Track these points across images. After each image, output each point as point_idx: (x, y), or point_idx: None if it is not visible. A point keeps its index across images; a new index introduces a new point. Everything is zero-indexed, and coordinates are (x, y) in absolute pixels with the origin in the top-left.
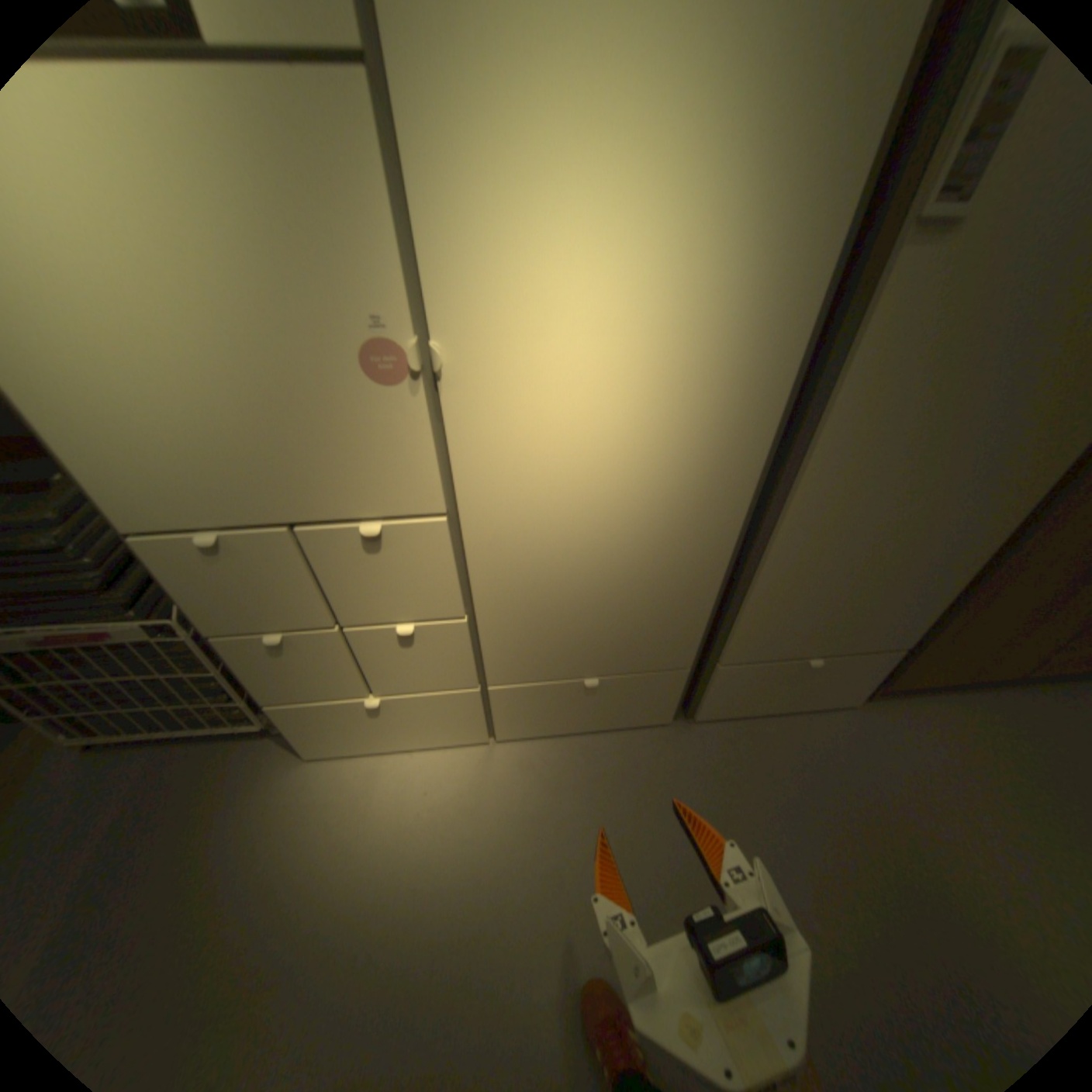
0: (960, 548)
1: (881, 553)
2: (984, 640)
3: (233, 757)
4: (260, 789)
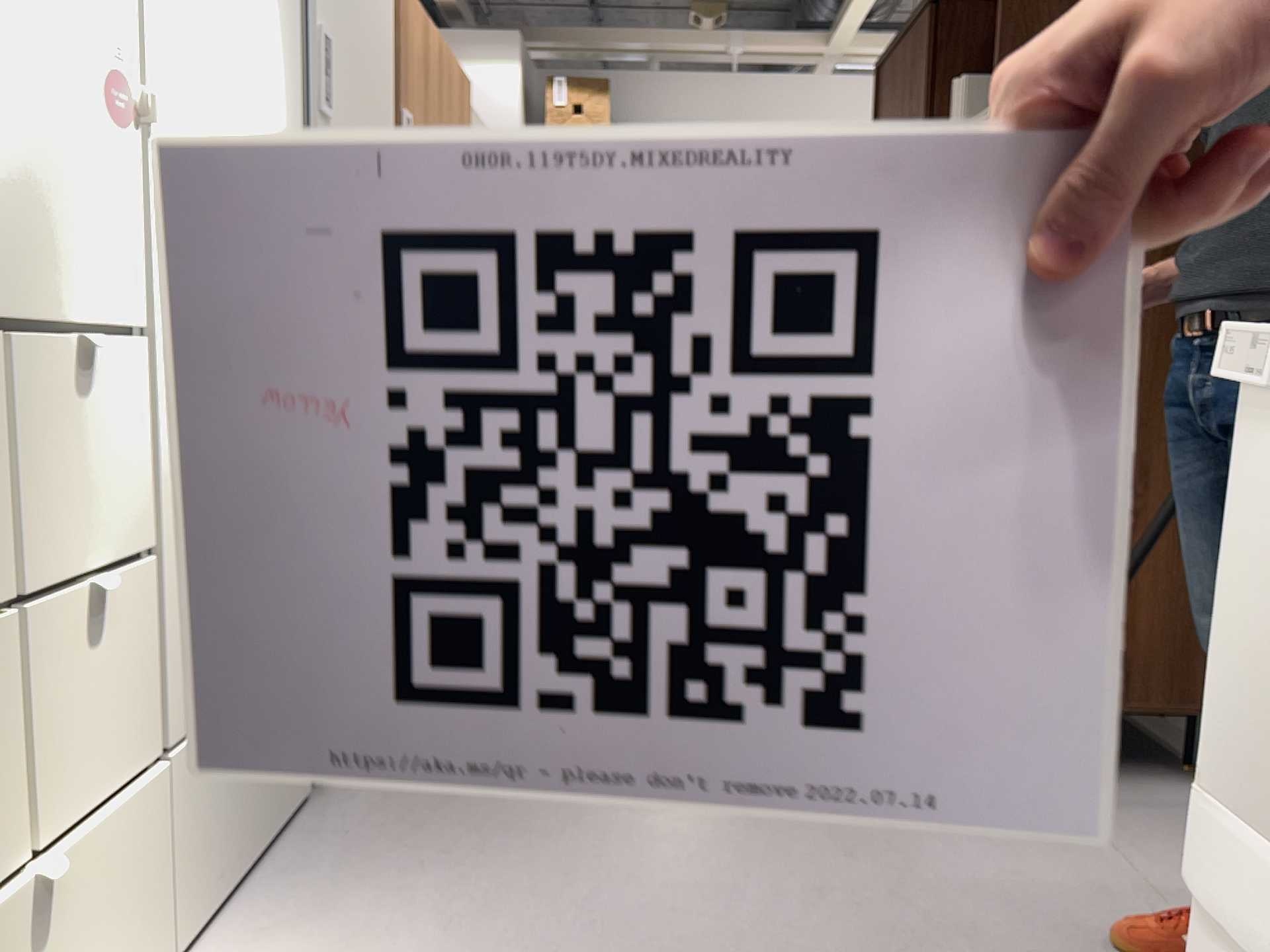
0: None
1: None
2: None
3: None
4: None
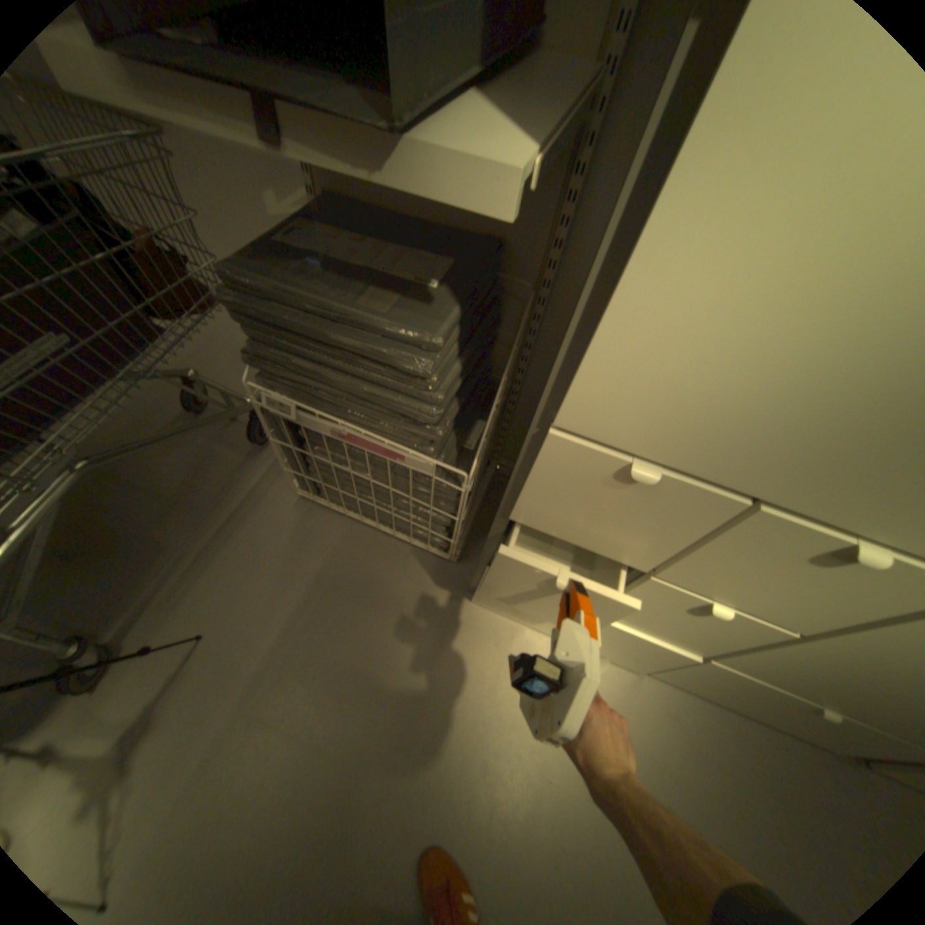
0: None
1: None
2: None
3: (412, 563)
4: (431, 606)
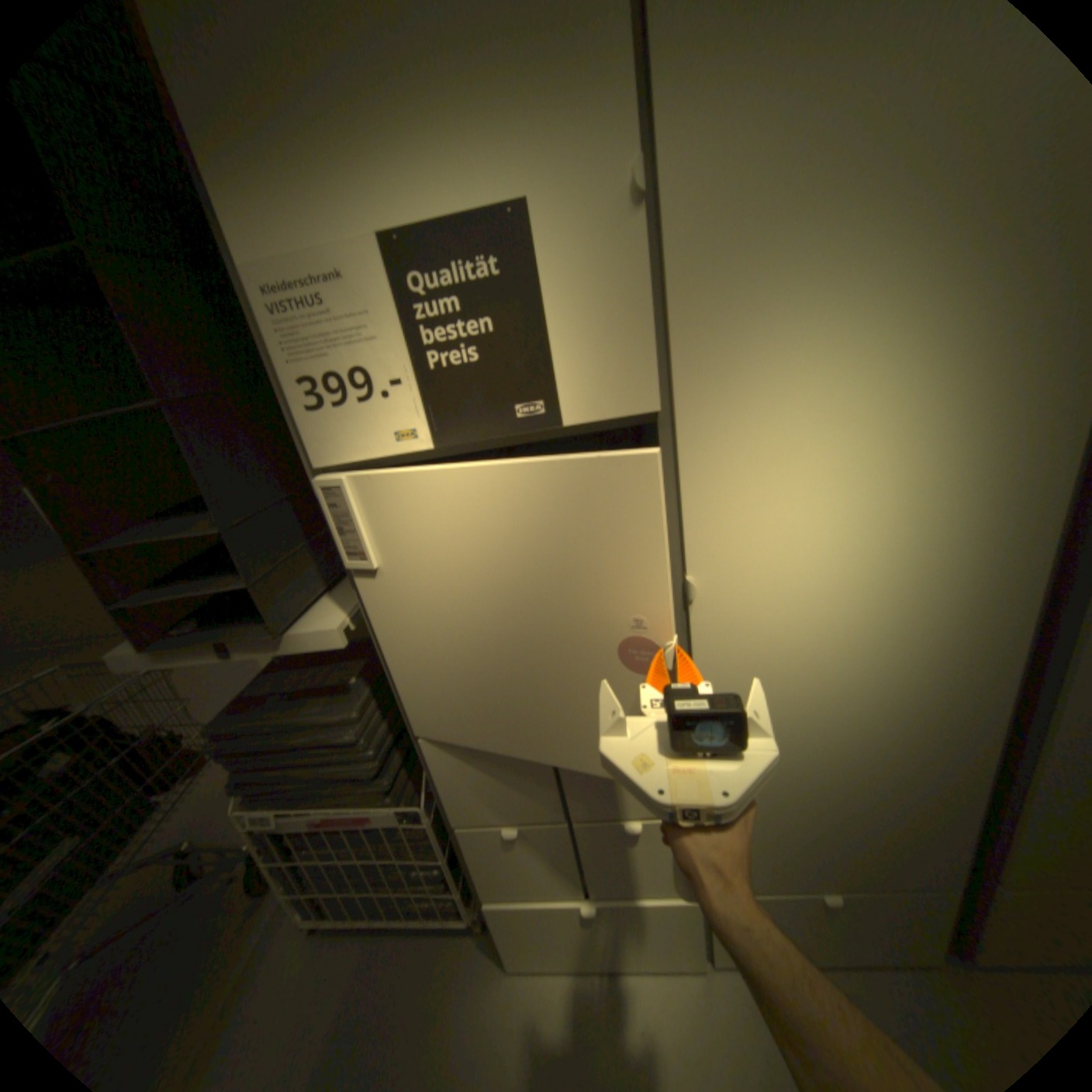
0: None
1: None
2: None
3: (436, 959)
4: (464, 1003)
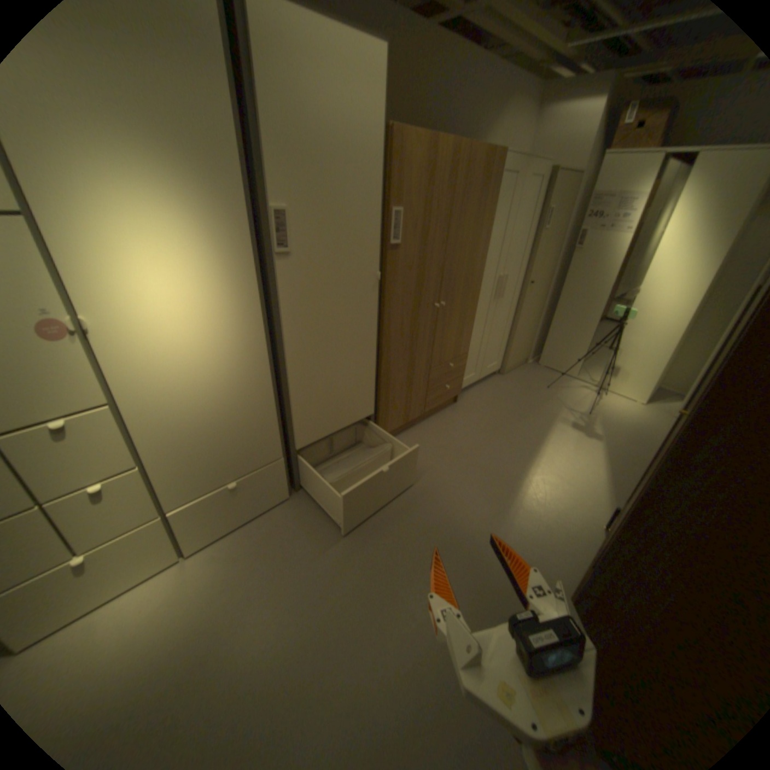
0: (362, 363)
1: (335, 372)
2: (397, 400)
3: None
4: None
